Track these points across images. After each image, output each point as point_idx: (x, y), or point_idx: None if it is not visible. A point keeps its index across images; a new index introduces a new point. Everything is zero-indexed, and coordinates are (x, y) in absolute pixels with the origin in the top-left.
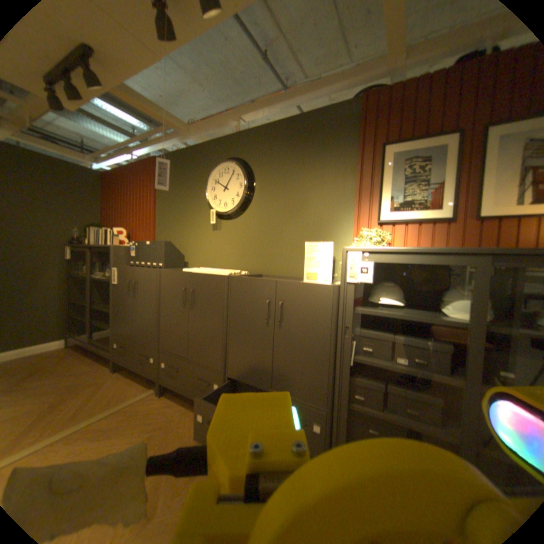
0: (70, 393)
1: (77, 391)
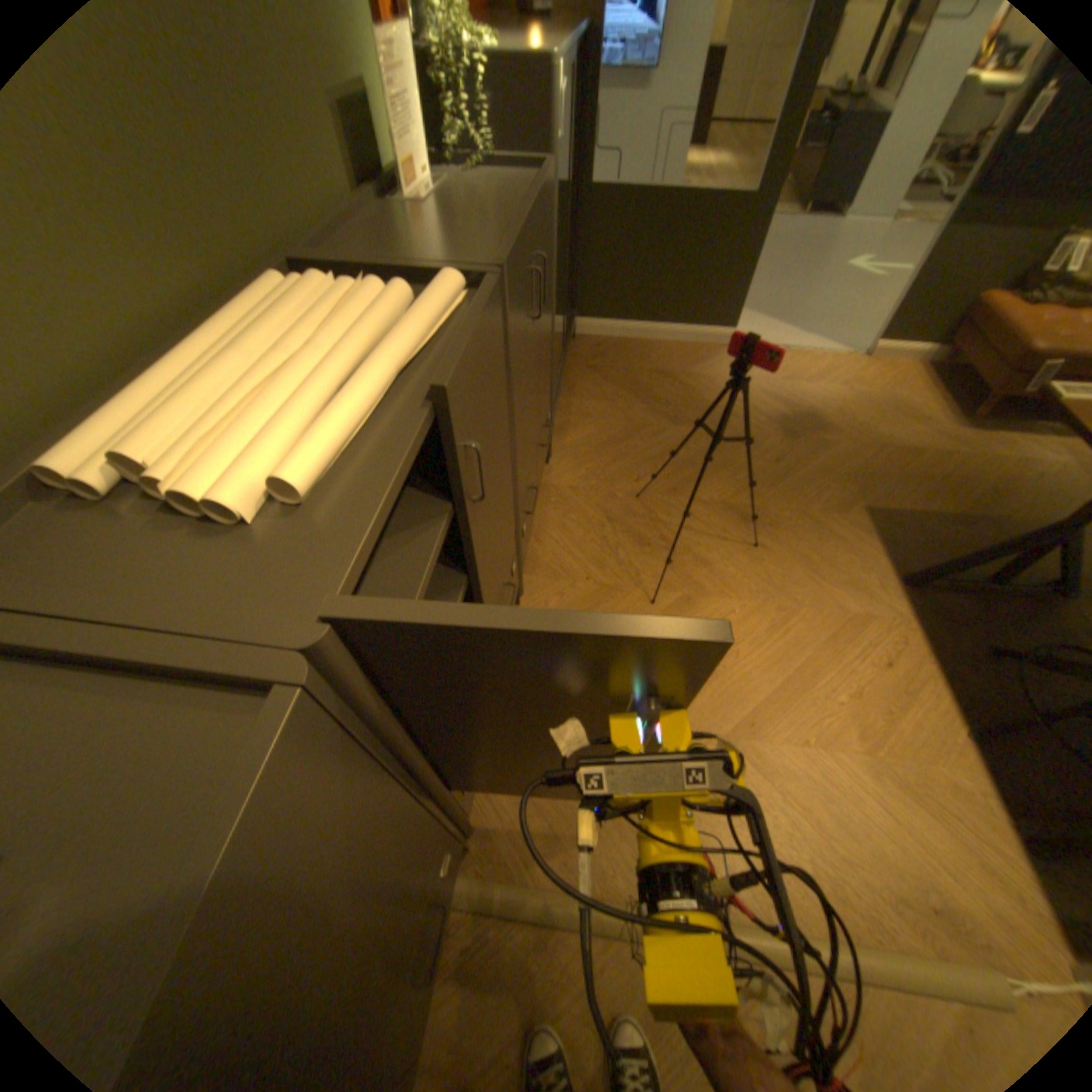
0: None
1: None
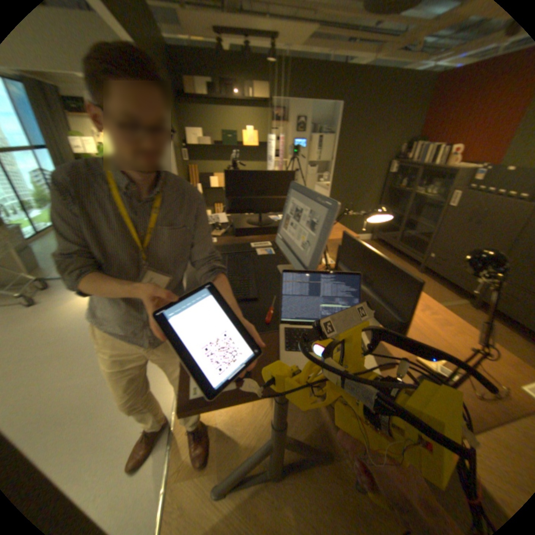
0: None
1: None
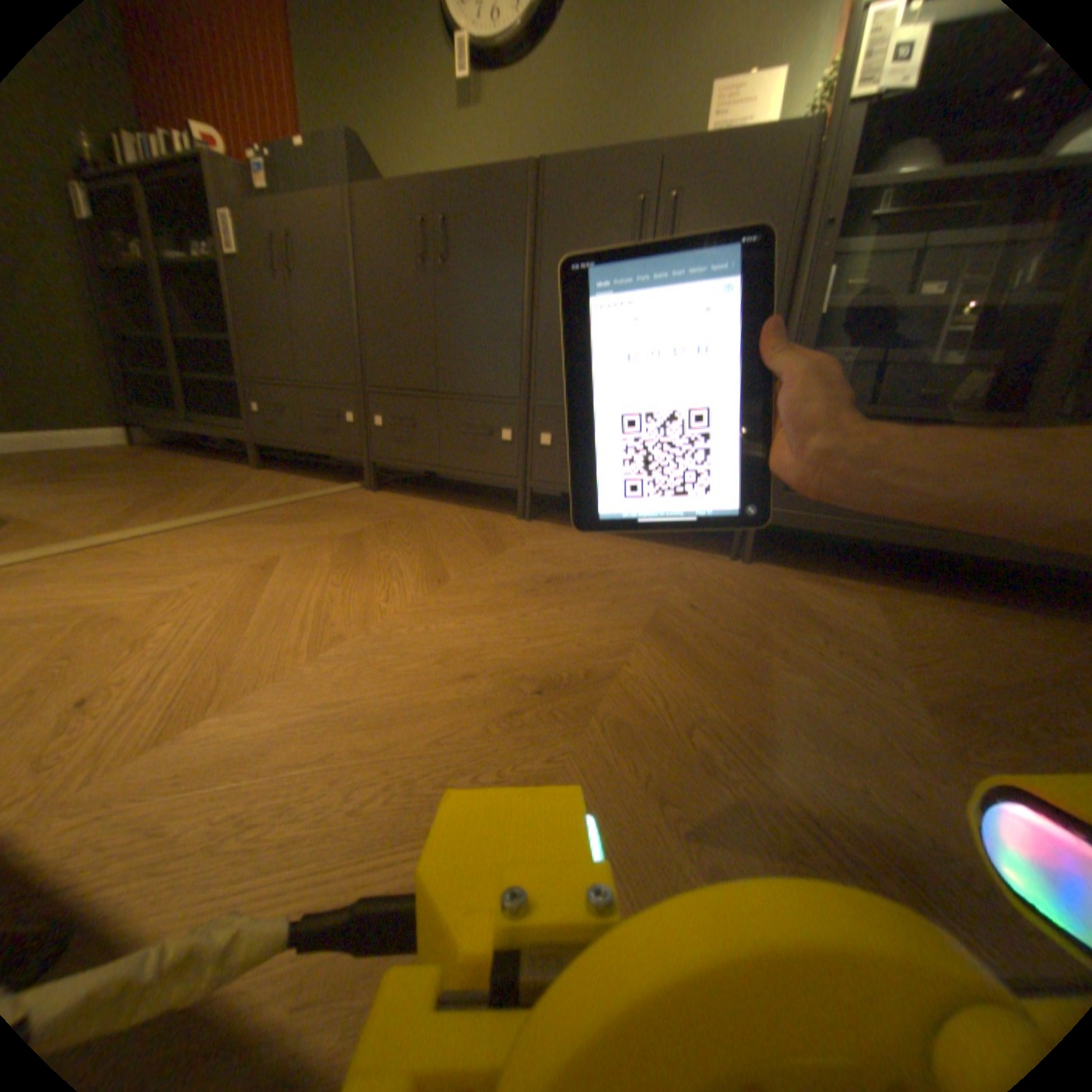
0: (188, 485)
1: (201, 484)
